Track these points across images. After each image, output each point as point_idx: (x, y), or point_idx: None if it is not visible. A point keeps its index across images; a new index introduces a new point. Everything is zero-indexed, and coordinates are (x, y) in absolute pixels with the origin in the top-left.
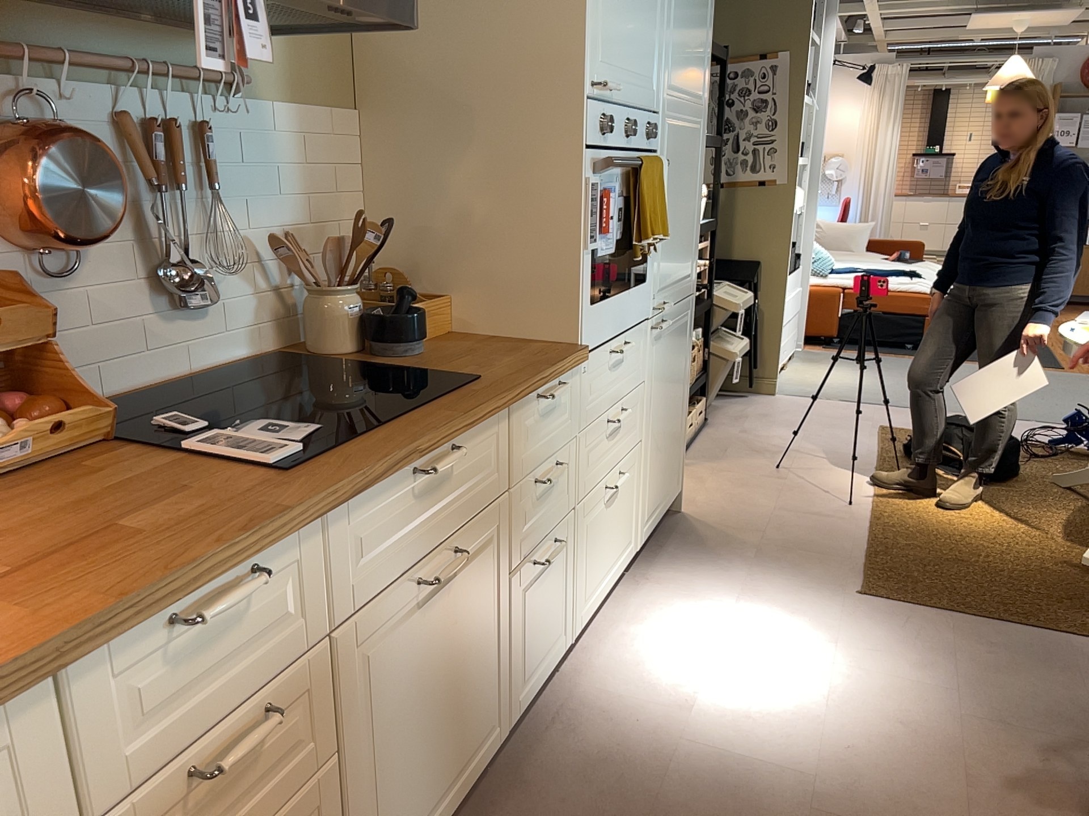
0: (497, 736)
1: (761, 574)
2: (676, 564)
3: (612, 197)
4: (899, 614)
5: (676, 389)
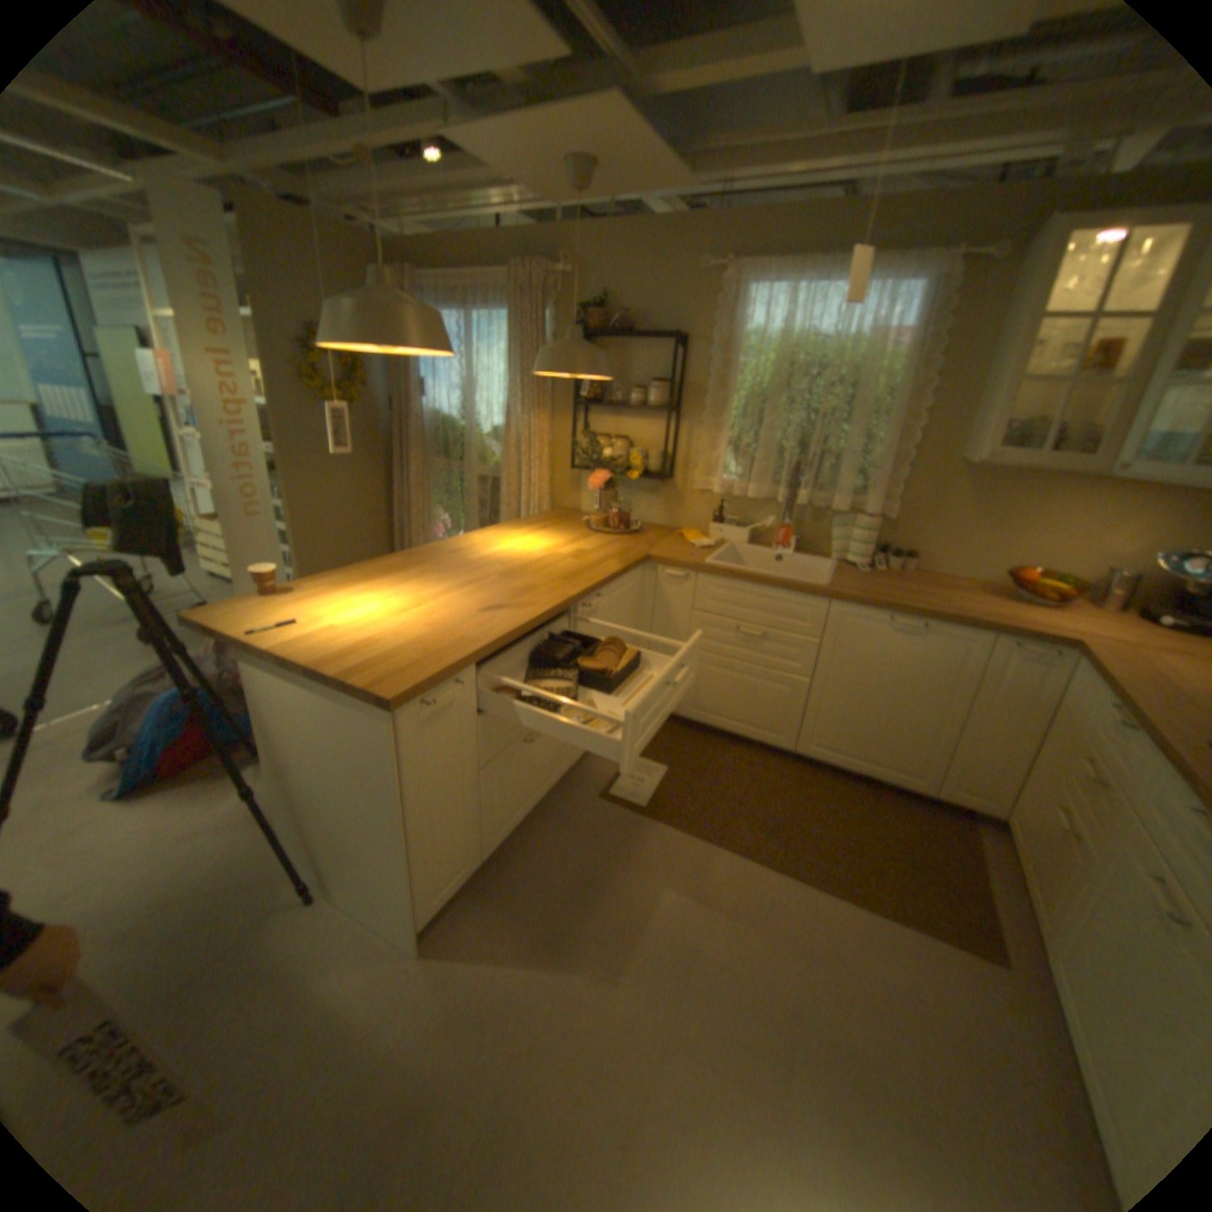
0: None
1: None
2: None
3: None
4: None
5: None
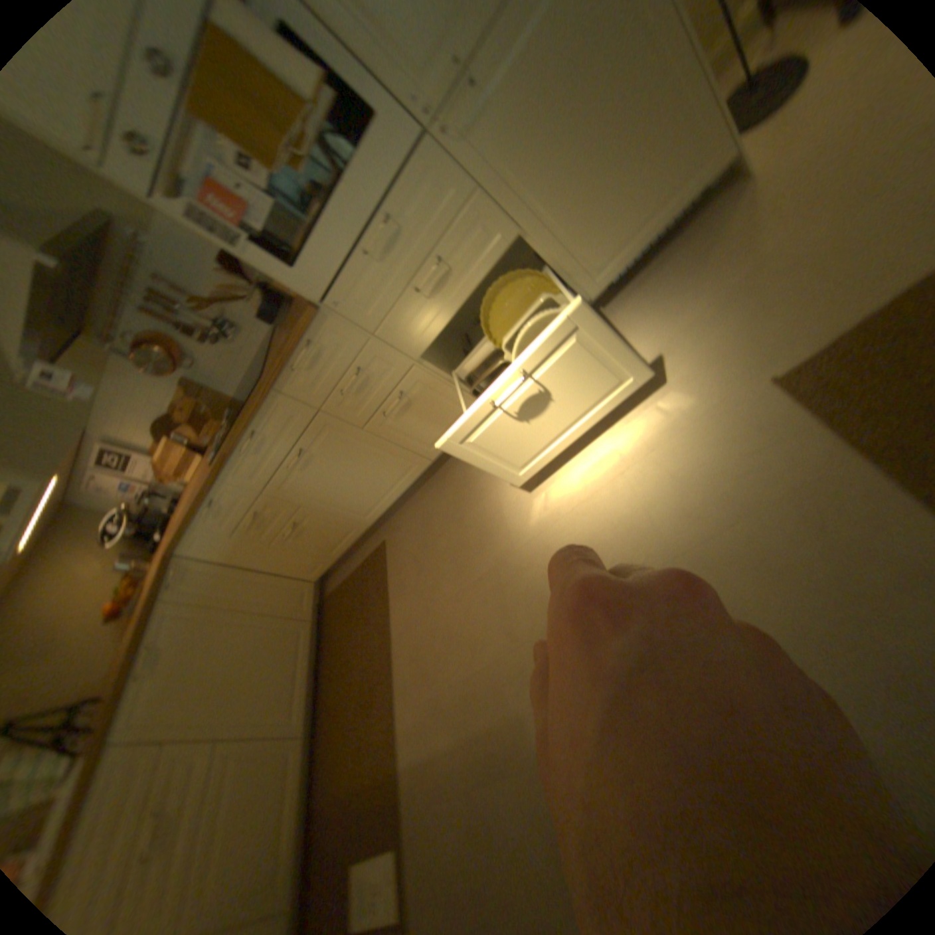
0: (422, 467)
1: (709, 325)
2: (651, 299)
3: (221, 174)
4: (780, 434)
5: (604, 92)
